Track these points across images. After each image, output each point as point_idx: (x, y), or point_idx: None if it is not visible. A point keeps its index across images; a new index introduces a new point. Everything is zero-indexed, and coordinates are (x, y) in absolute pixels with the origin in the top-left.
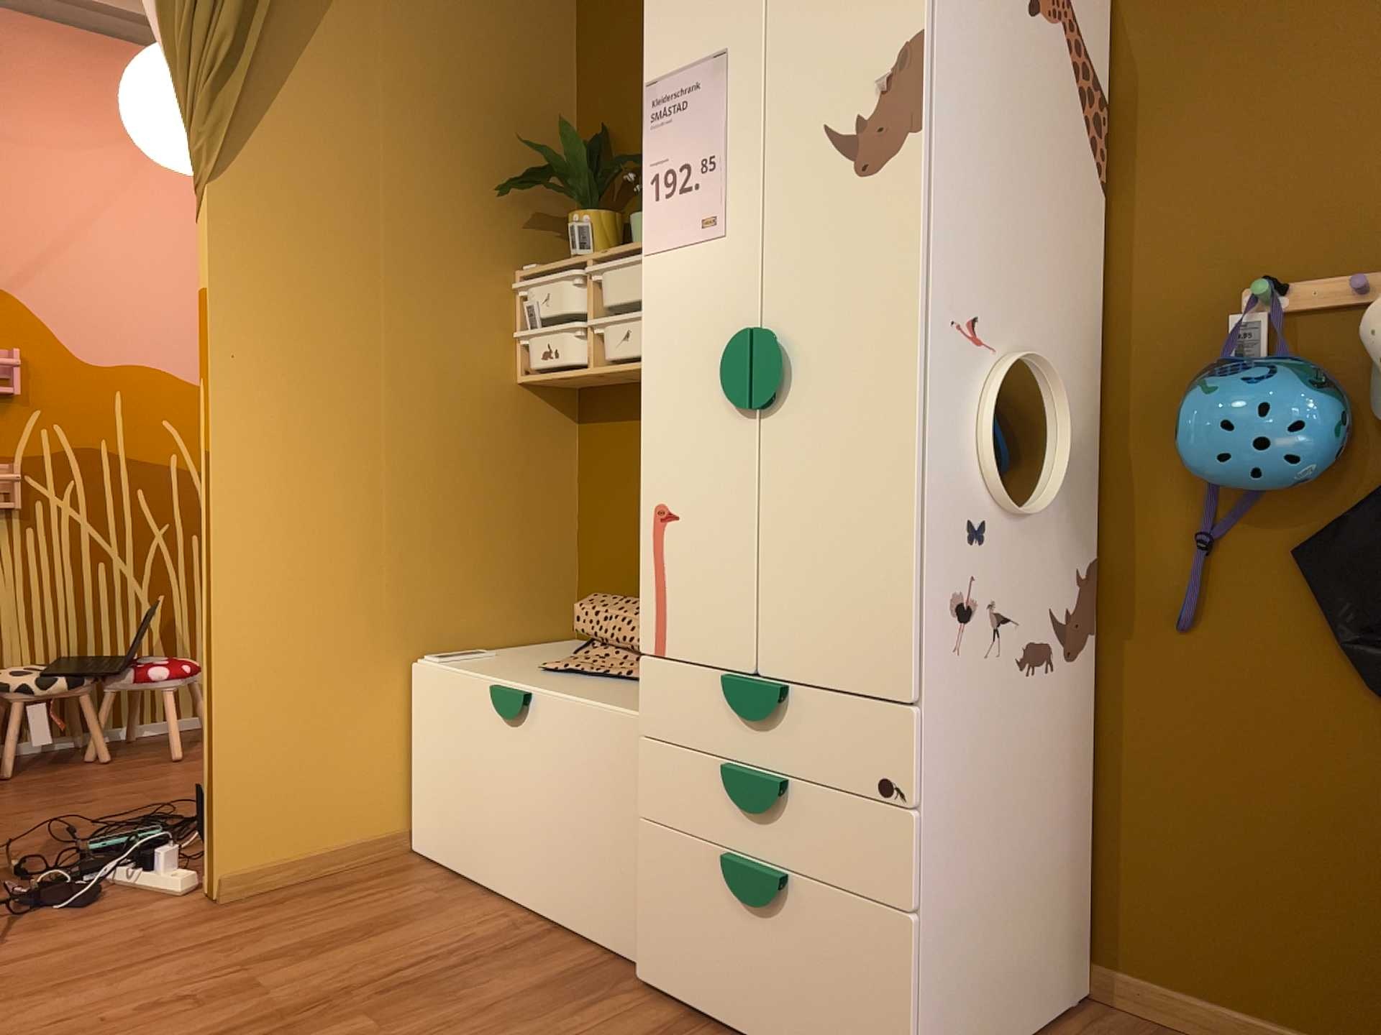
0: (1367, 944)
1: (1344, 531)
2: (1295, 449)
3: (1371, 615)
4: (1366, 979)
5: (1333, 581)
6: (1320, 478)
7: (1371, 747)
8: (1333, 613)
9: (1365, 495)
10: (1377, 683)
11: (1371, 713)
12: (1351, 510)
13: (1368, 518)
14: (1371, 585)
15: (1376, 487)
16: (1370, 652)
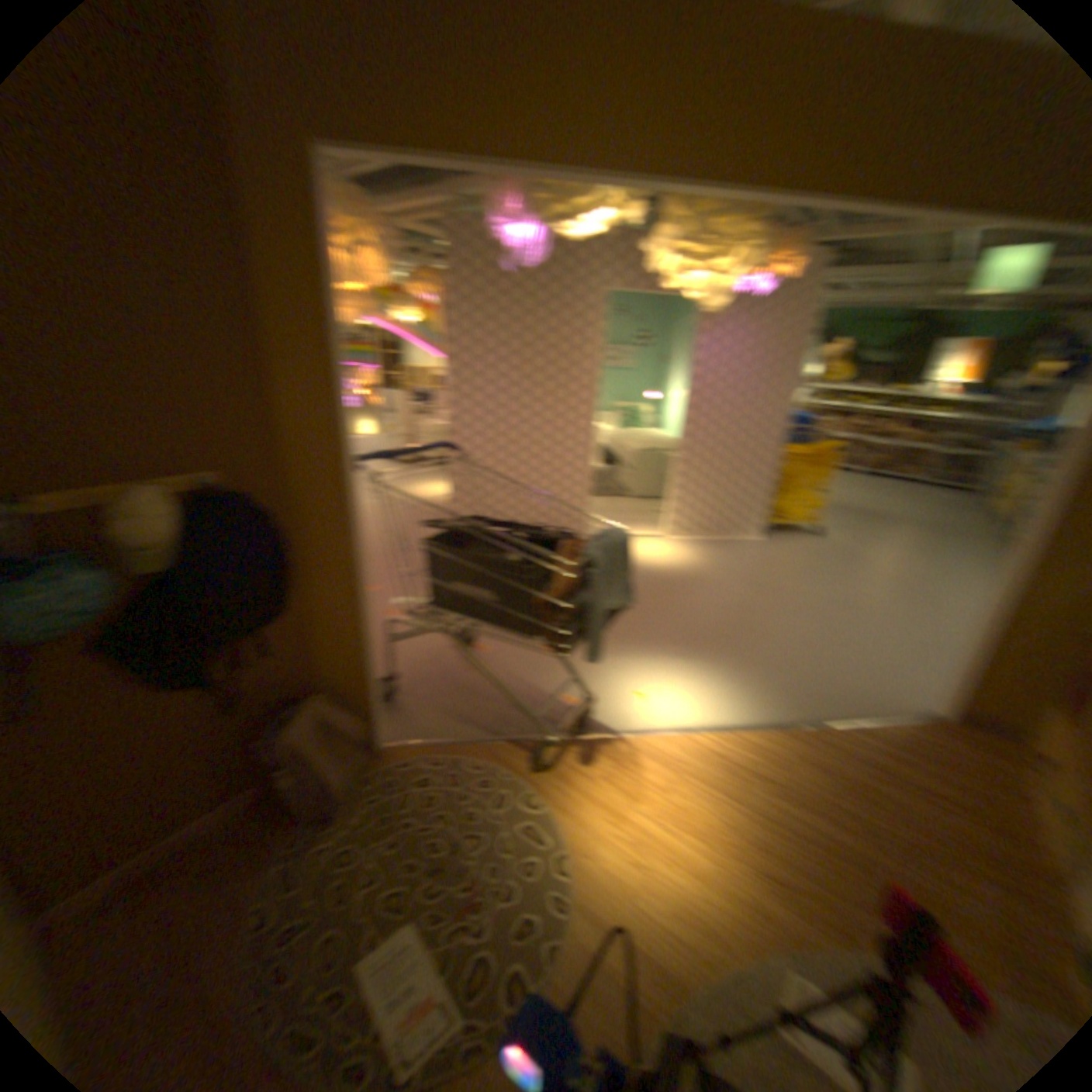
0: (174, 792)
1: (108, 636)
2: (78, 614)
3: (136, 667)
4: (178, 803)
5: (109, 662)
6: (88, 617)
7: (149, 719)
8: (114, 677)
9: (106, 611)
10: (149, 694)
11: (145, 706)
12: (104, 624)
13: (121, 626)
14: (133, 655)
15: (111, 605)
16: (141, 684)
